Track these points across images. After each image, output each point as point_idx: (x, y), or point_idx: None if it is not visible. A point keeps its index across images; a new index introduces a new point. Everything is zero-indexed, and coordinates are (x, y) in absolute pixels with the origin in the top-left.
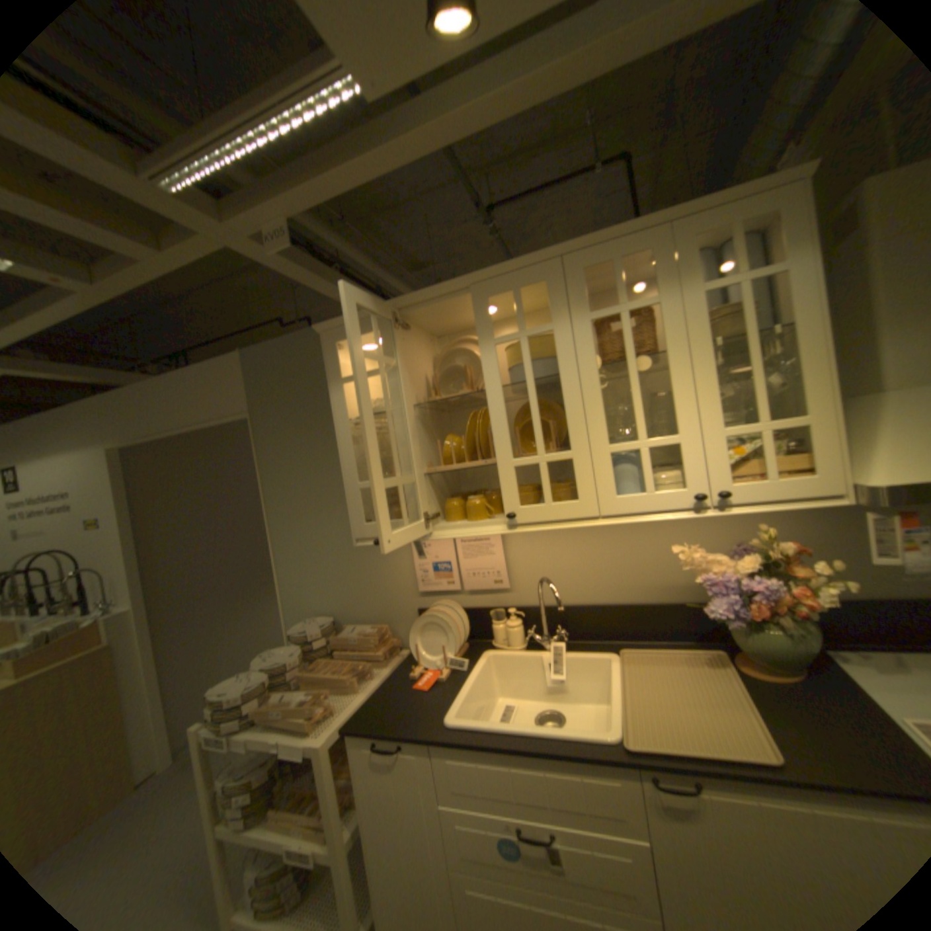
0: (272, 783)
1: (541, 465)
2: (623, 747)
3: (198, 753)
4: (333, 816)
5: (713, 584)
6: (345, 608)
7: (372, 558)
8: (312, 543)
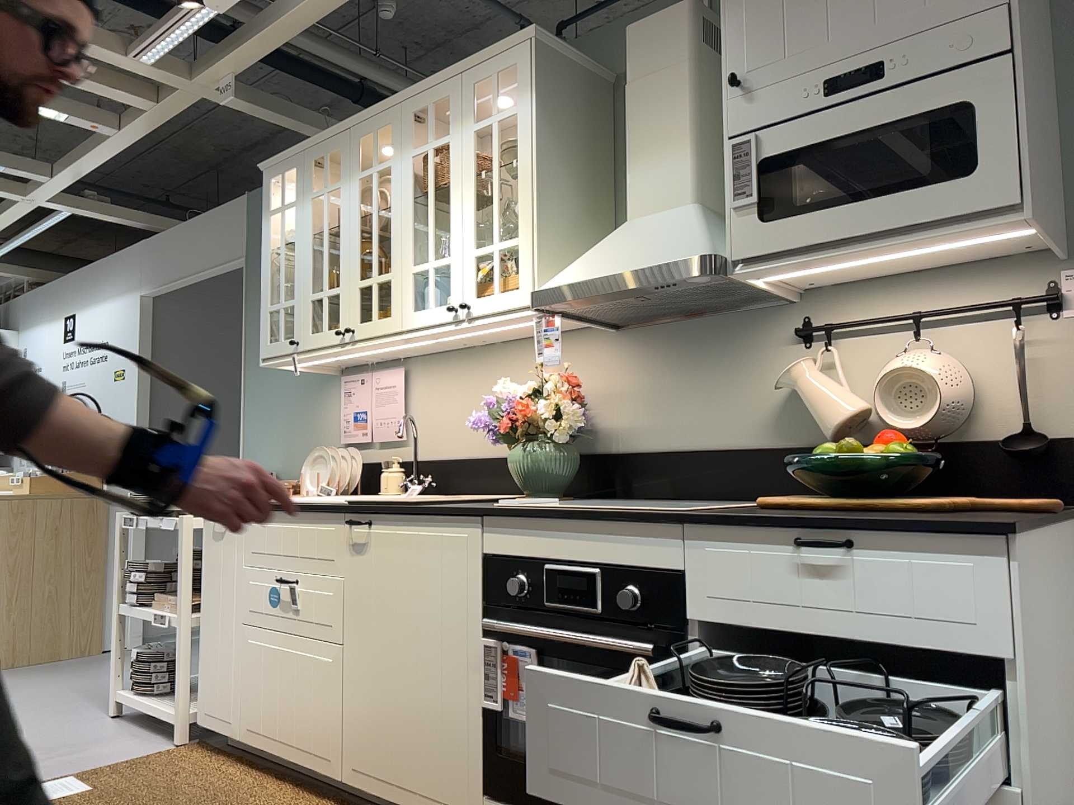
0: (168, 577)
1: (372, 285)
2: (347, 504)
3: (120, 534)
4: (185, 579)
5: (498, 407)
6: (287, 465)
7: (313, 410)
8: (272, 394)
